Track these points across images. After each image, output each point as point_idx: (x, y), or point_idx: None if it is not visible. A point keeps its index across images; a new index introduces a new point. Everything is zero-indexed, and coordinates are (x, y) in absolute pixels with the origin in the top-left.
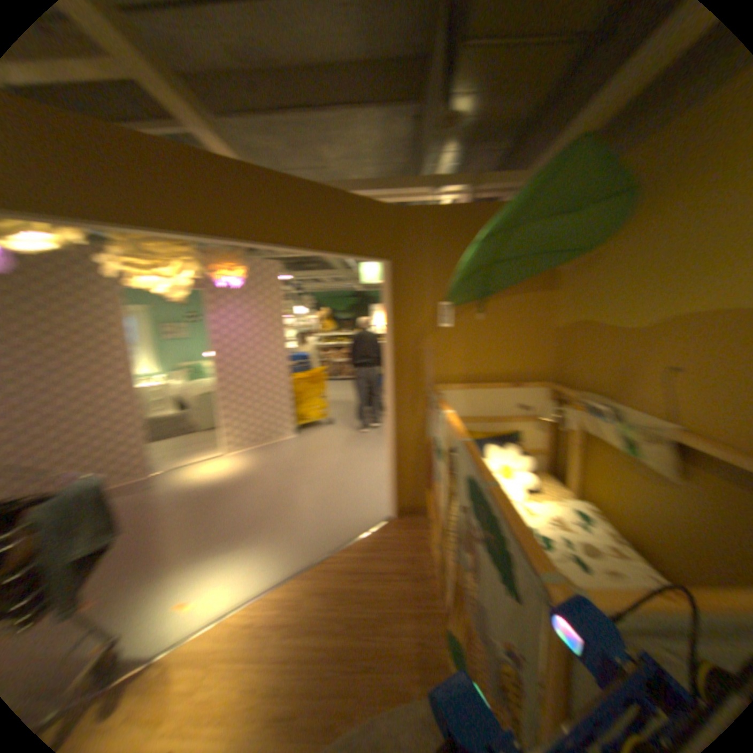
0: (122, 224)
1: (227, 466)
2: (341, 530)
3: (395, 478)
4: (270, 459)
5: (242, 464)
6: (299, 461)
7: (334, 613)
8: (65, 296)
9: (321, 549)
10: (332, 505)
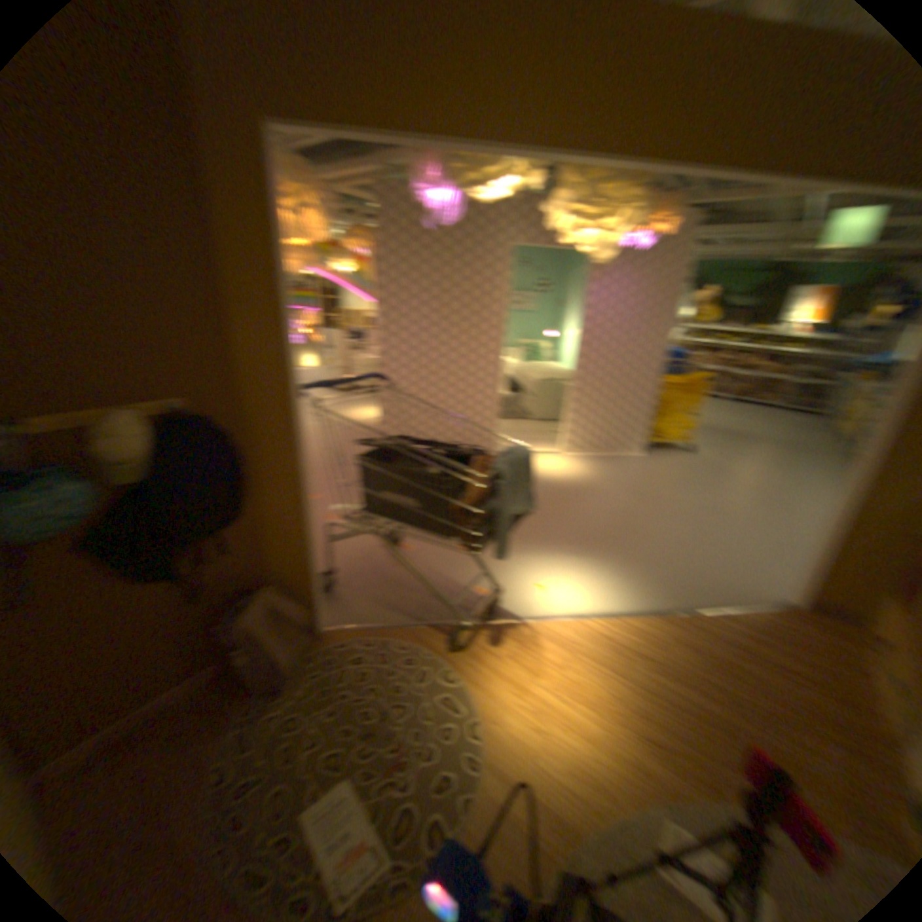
0: (638, 155)
1: (564, 464)
2: (716, 588)
3: (831, 558)
4: (613, 472)
5: (581, 468)
6: (651, 485)
7: (712, 675)
8: (467, 252)
9: (689, 598)
10: (701, 553)
